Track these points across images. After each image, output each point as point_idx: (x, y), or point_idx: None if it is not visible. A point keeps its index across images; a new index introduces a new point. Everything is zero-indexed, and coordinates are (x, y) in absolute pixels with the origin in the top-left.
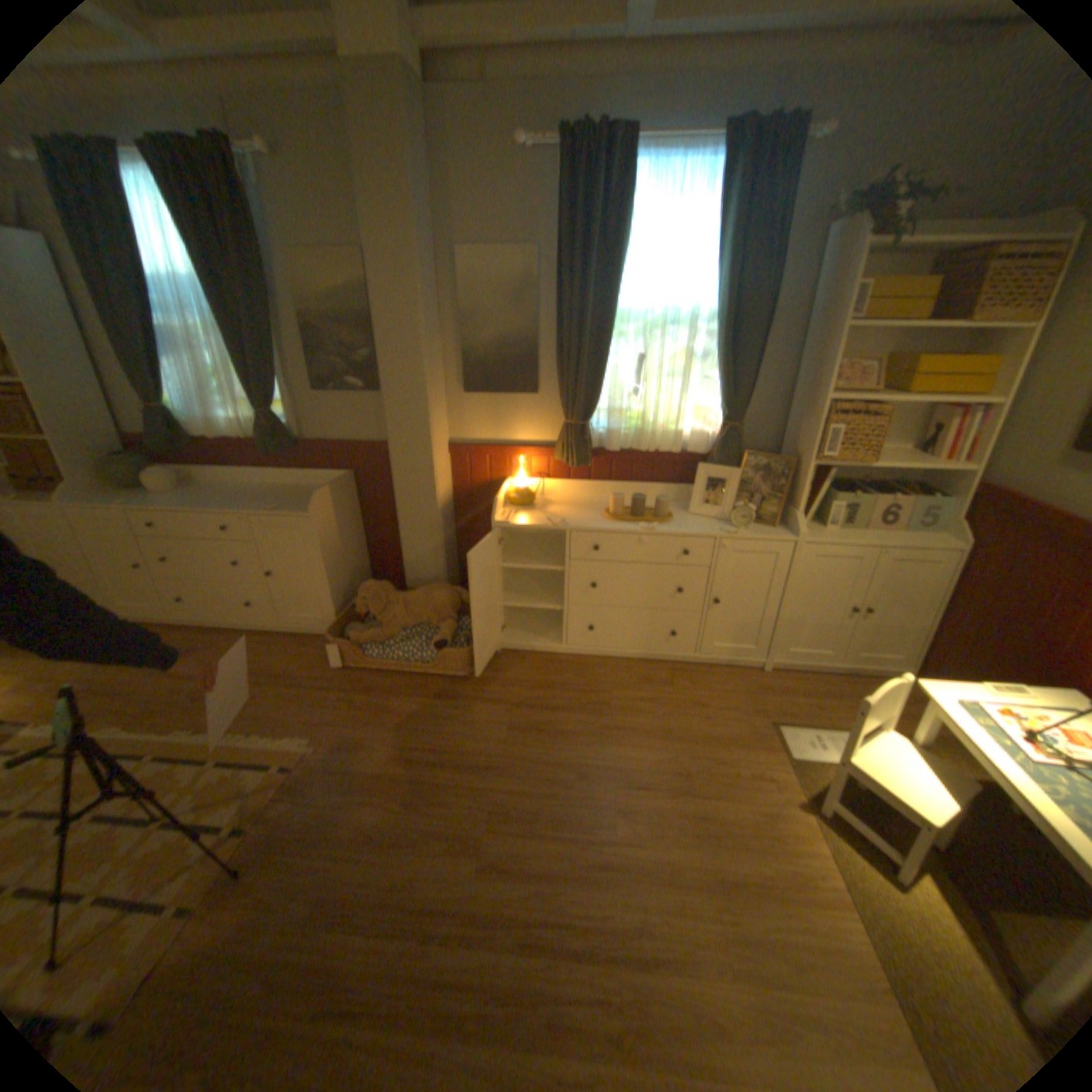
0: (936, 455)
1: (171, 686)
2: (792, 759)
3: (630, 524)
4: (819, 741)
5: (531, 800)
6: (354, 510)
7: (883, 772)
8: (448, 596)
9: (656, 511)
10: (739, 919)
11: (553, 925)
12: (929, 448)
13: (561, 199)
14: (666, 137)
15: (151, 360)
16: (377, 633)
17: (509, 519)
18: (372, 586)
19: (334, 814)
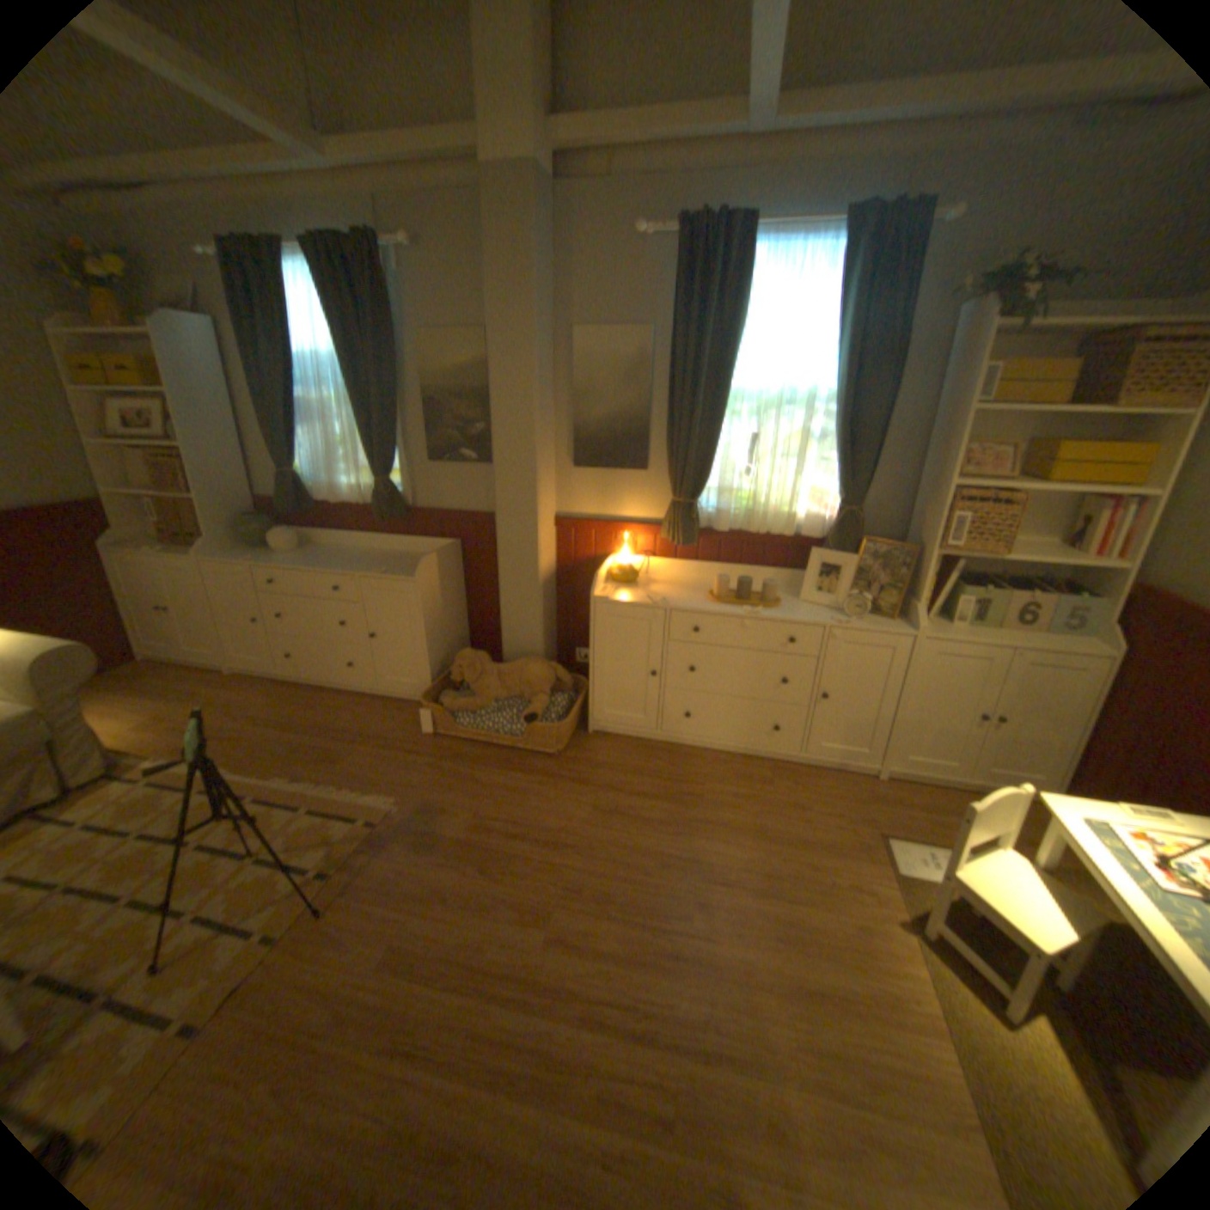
0: (1084, 550)
1: (274, 737)
2: (899, 875)
3: (734, 607)
4: (933, 860)
5: (607, 882)
6: (458, 579)
7: (993, 890)
8: (542, 670)
9: (764, 596)
10: (815, 1029)
11: (616, 1005)
12: (1079, 543)
13: (678, 283)
14: (785, 223)
15: (288, 429)
16: (470, 703)
17: (608, 595)
18: (469, 655)
19: (412, 871)
